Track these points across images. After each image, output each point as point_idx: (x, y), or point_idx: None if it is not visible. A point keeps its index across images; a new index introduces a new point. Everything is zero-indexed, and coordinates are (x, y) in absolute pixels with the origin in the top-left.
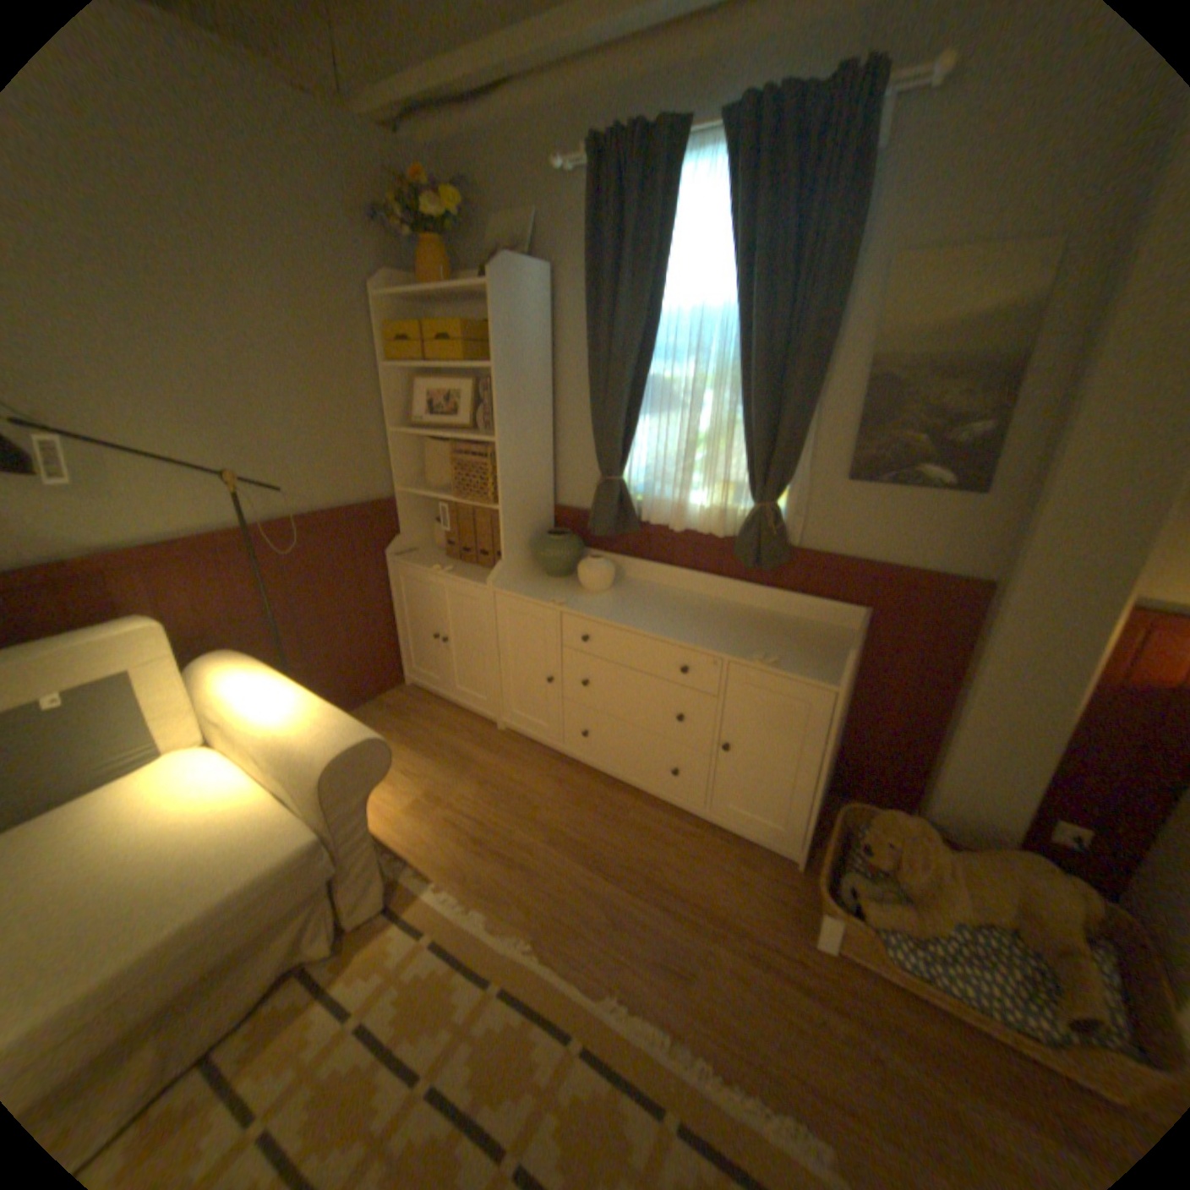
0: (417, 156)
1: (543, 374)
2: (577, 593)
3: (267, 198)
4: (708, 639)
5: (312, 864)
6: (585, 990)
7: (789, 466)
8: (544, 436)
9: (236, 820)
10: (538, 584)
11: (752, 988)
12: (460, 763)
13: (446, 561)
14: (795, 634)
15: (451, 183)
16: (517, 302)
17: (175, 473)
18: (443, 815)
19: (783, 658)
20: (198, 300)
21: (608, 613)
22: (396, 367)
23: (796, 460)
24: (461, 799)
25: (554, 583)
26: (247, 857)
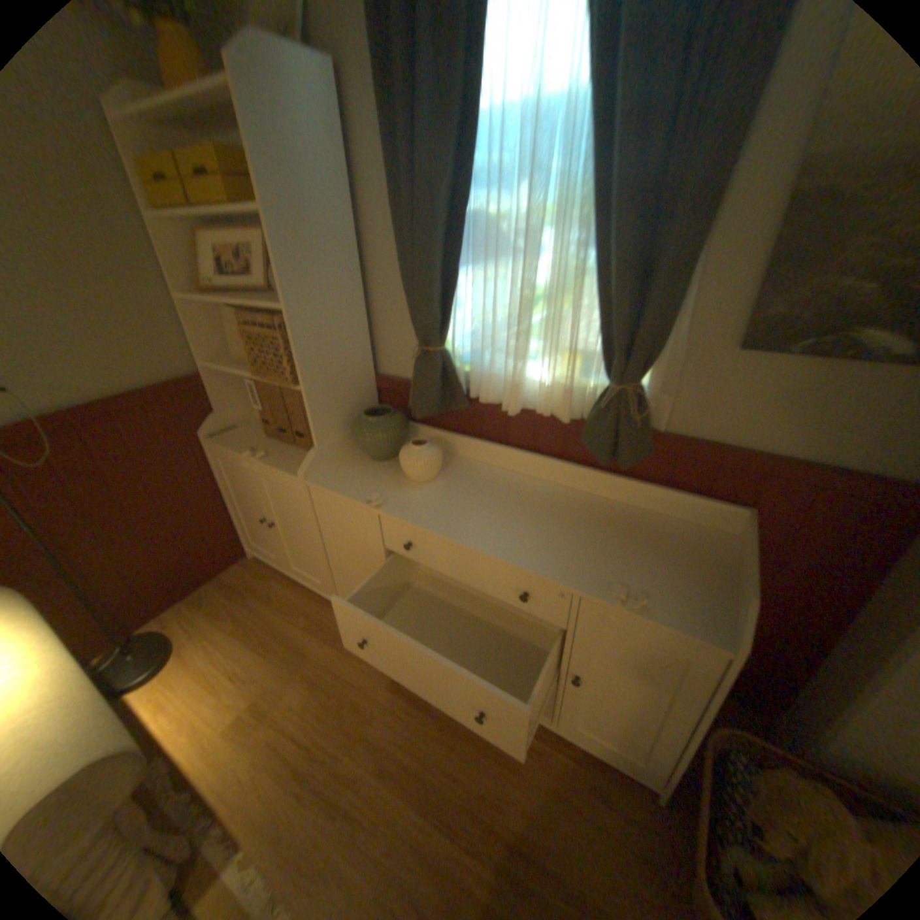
0: None
1: (341, 215)
2: (400, 485)
3: None
4: (554, 558)
5: None
6: None
7: (662, 332)
8: (352, 294)
9: None
10: (358, 471)
11: None
12: (292, 660)
13: (263, 441)
14: (660, 543)
15: None
16: (285, 108)
17: None
18: (265, 737)
19: (652, 592)
20: None
21: (432, 516)
22: (167, 214)
23: (672, 324)
24: (288, 711)
25: (376, 468)
26: None
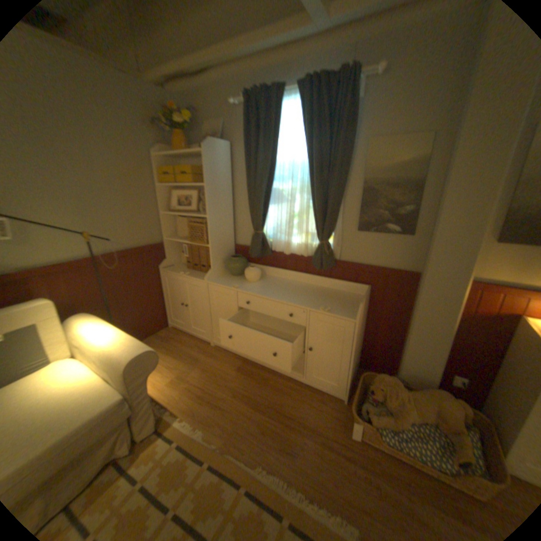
0: (172, 96)
1: (227, 187)
2: (244, 282)
3: (104, 114)
4: (300, 301)
5: (119, 410)
6: (247, 464)
7: (332, 225)
8: (229, 214)
9: (83, 391)
10: (227, 279)
11: (323, 458)
12: (192, 362)
13: (186, 270)
14: (338, 297)
15: (186, 108)
16: (215, 157)
17: (60, 233)
18: (183, 386)
19: (332, 308)
20: (72, 157)
21: (257, 291)
22: (162, 185)
23: (335, 223)
24: (192, 378)
25: (234, 278)
26: (88, 407)
